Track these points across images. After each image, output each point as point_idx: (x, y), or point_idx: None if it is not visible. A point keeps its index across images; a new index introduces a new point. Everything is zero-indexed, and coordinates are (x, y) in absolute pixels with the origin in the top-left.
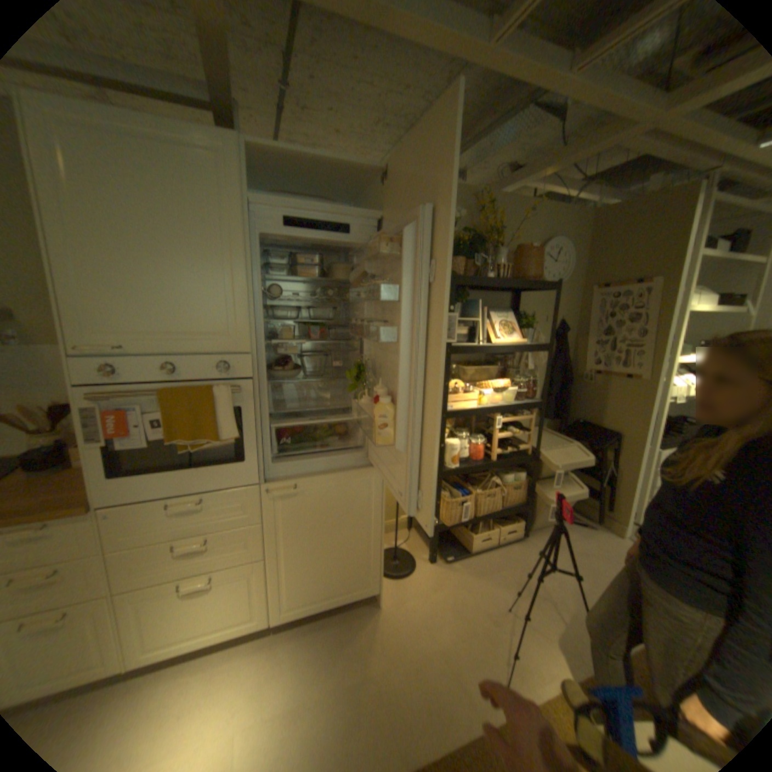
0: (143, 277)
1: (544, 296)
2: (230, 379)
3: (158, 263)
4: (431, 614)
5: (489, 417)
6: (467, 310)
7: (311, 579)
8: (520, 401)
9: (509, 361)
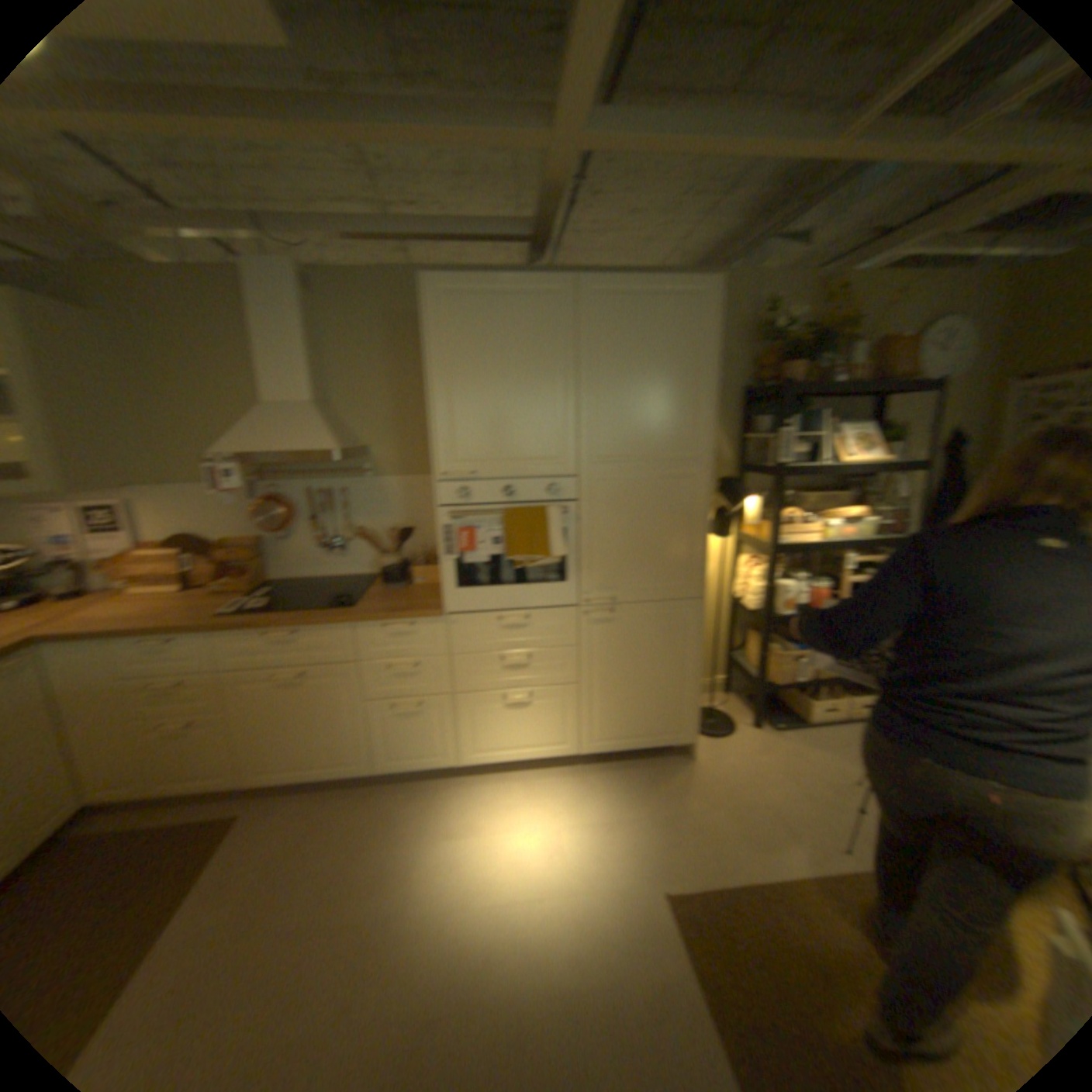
0: (496, 411)
1: (927, 397)
2: (559, 501)
3: (508, 398)
4: (758, 774)
5: (838, 556)
6: (810, 423)
7: (624, 712)
8: (884, 536)
9: (870, 486)
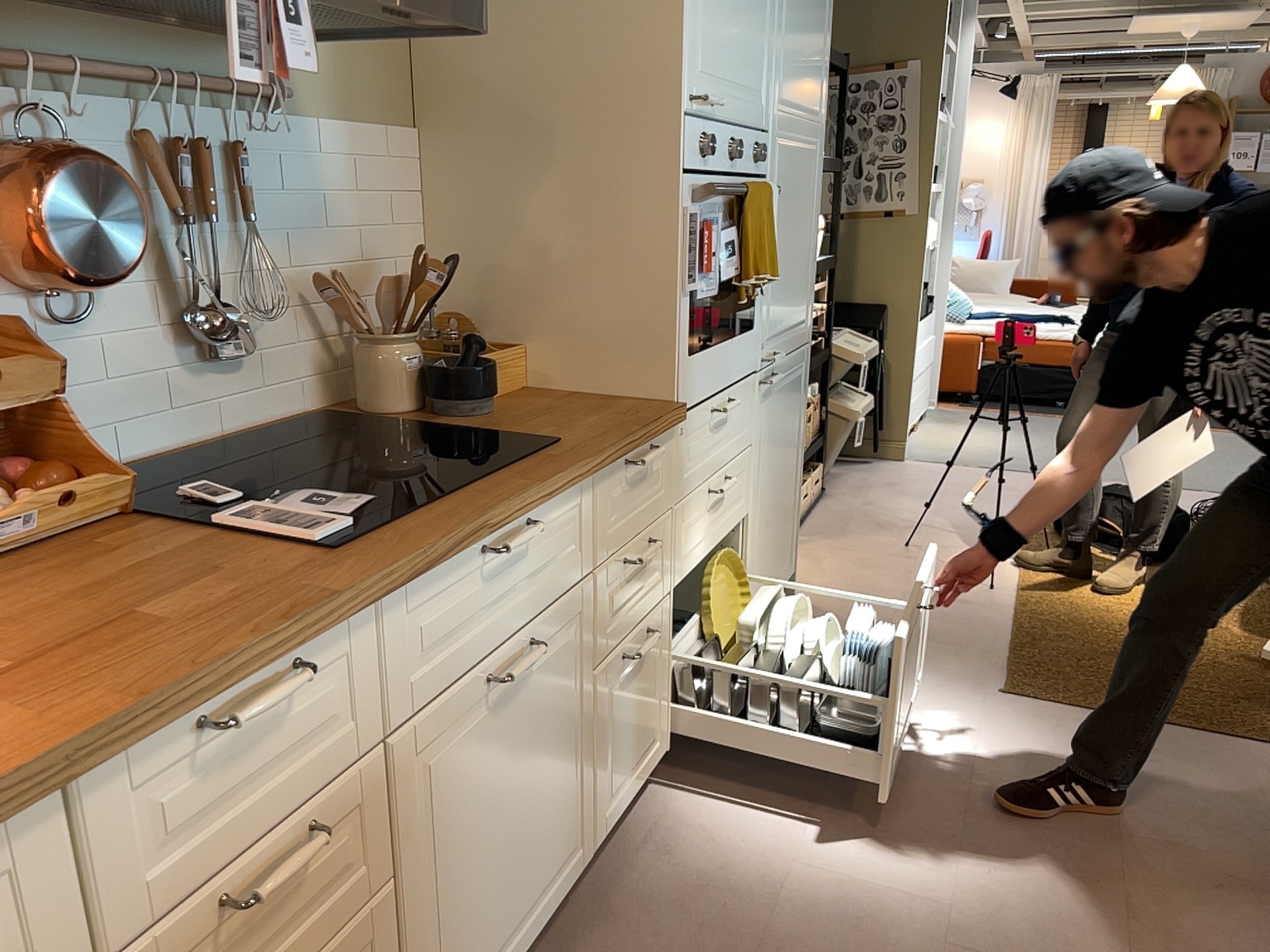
0: None
1: None
2: (758, 176)
3: None
4: (847, 576)
5: None
6: None
7: (769, 545)
8: None
9: None
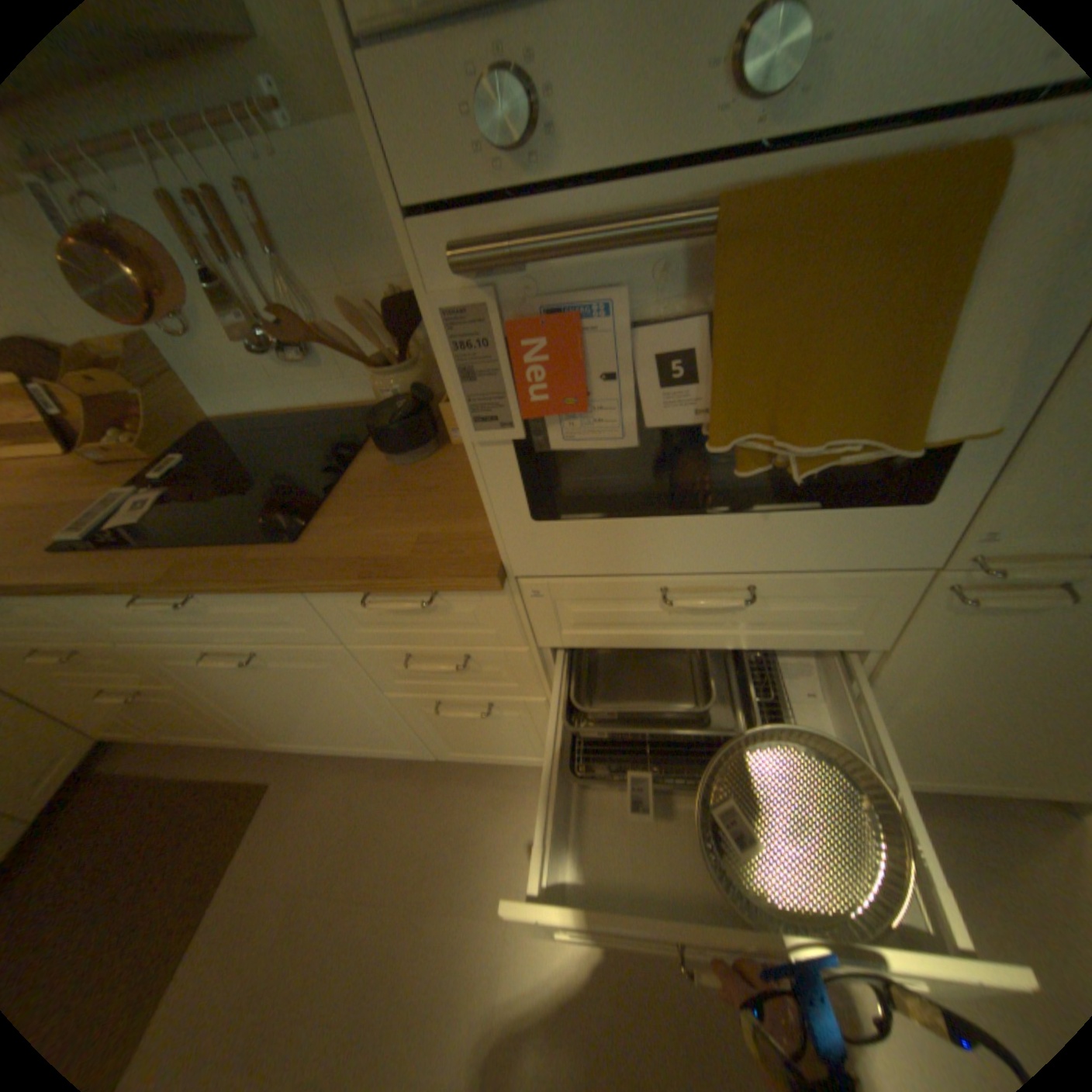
0: None
1: None
2: None
3: None
4: None
5: None
6: None
7: (951, 753)
8: None
9: None
